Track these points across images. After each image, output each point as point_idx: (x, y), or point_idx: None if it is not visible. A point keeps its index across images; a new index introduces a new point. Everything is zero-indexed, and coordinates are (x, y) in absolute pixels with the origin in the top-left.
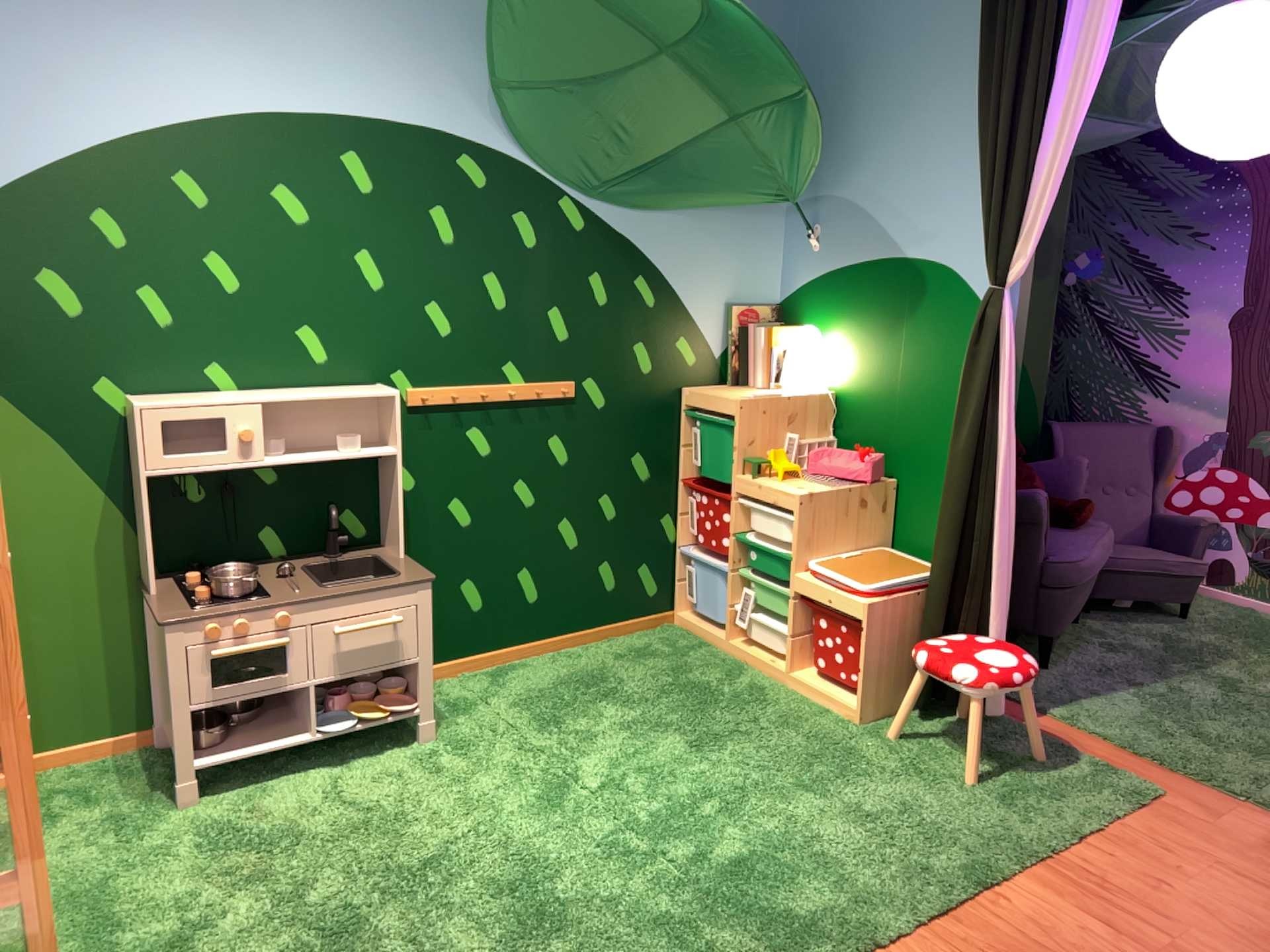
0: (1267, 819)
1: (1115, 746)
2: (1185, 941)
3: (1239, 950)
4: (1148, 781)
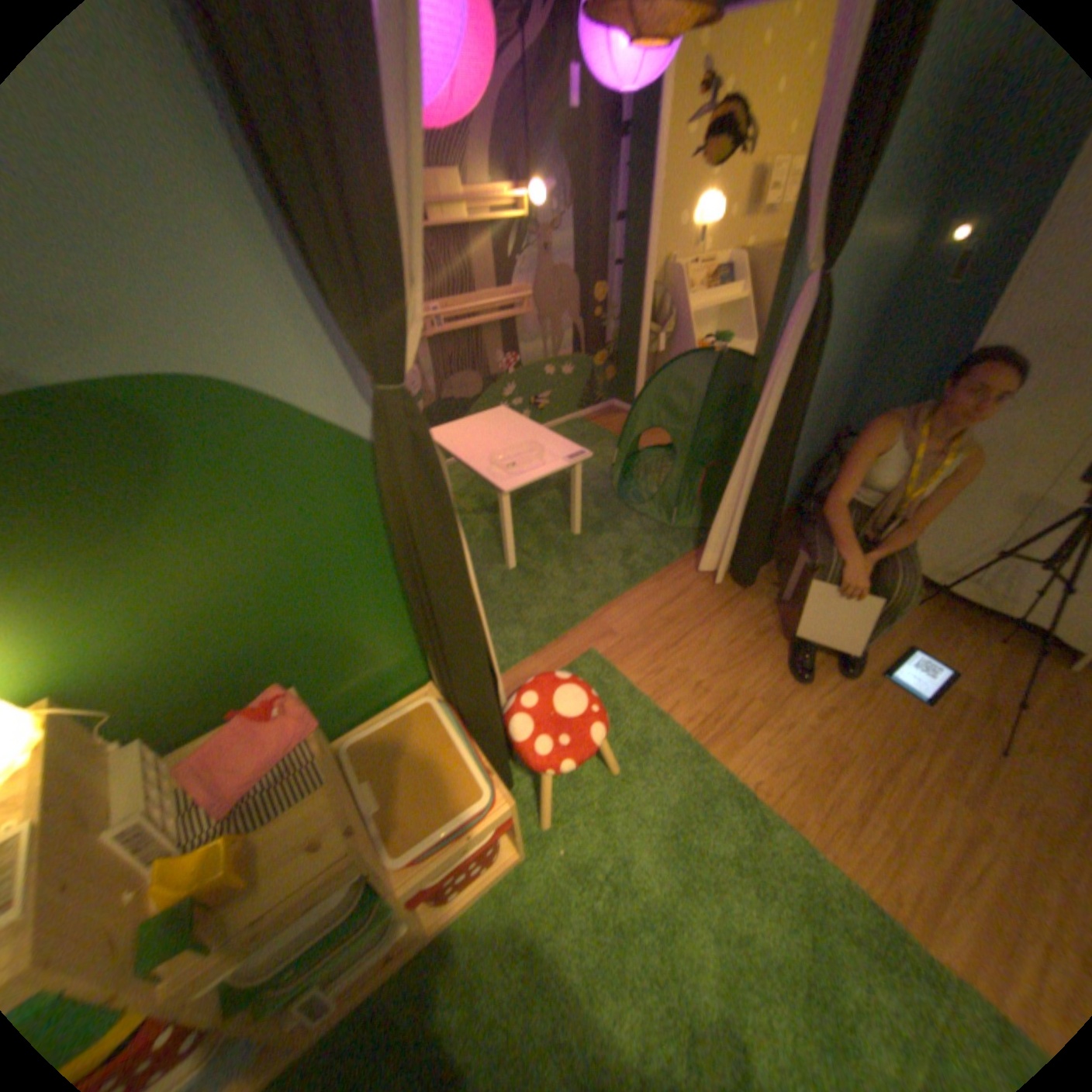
0: (610, 612)
1: (534, 655)
2: (752, 693)
3: (747, 671)
4: (584, 653)
